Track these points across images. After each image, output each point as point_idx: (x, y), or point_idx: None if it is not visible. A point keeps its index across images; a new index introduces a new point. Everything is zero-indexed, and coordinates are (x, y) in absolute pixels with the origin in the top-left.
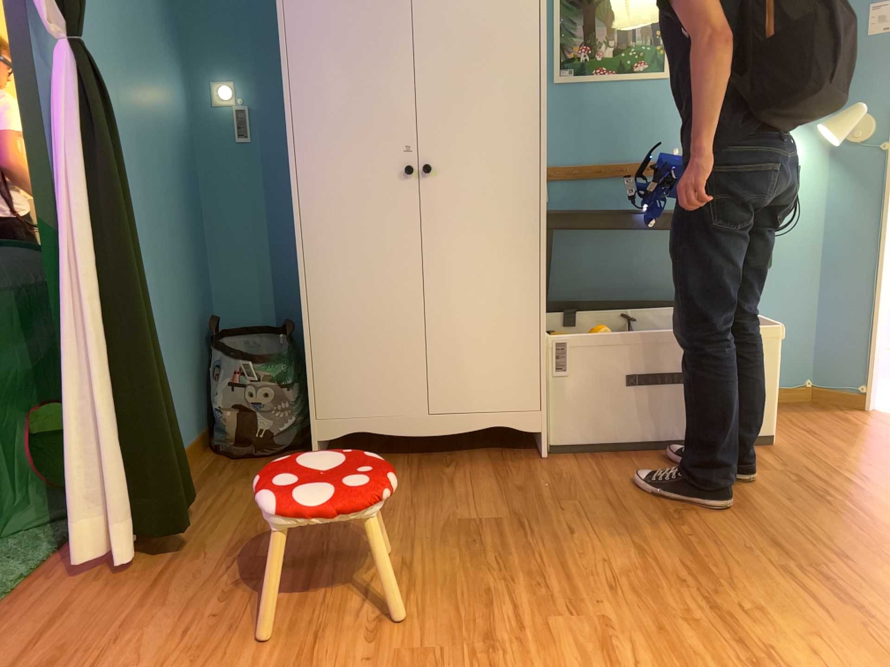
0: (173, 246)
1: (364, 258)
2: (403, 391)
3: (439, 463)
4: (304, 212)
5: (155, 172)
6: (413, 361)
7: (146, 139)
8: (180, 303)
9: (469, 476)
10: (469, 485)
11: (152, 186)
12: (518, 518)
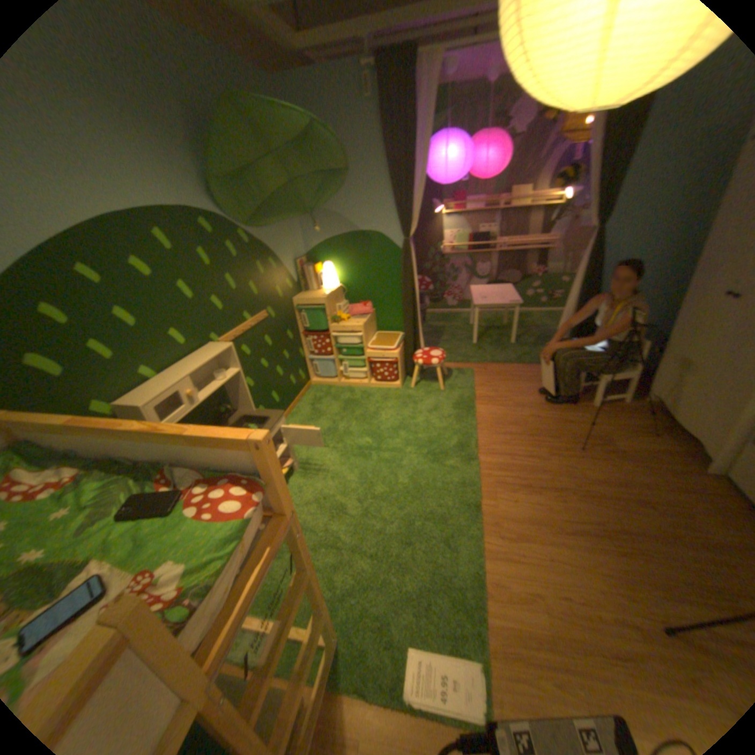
0: (673, 291)
1: (695, 329)
2: (679, 396)
3: (674, 436)
4: (688, 298)
5: (673, 259)
6: (687, 387)
7: (672, 246)
8: (665, 315)
9: (663, 445)
10: (650, 444)
11: (666, 266)
12: (622, 455)
